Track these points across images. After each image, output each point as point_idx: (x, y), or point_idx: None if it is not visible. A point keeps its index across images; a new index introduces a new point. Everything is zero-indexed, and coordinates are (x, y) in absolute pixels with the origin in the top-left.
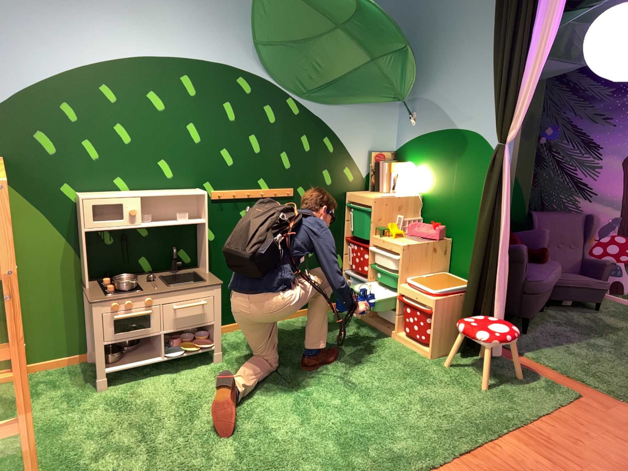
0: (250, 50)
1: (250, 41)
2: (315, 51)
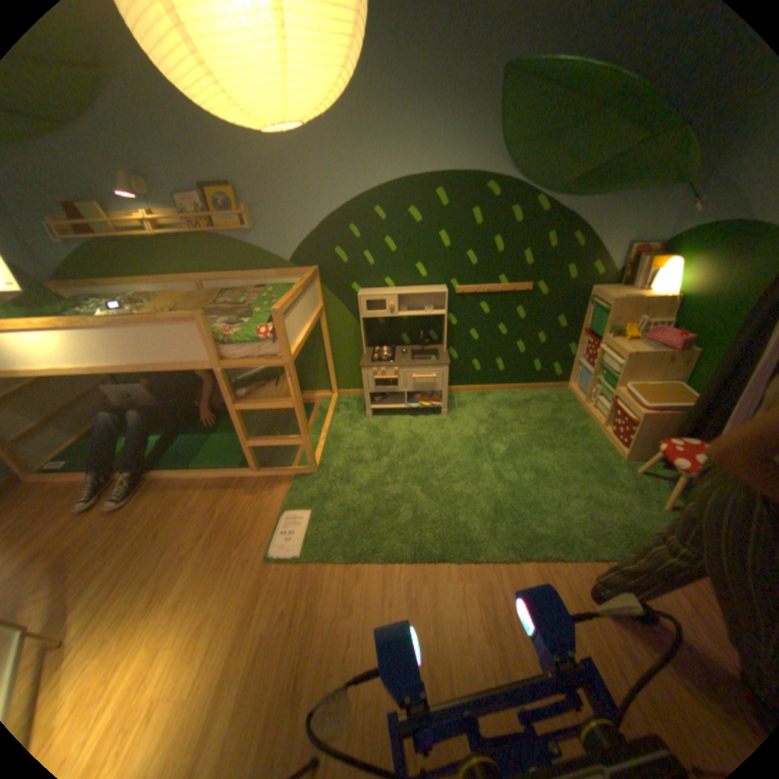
0: (501, 147)
1: (502, 137)
2: (574, 136)
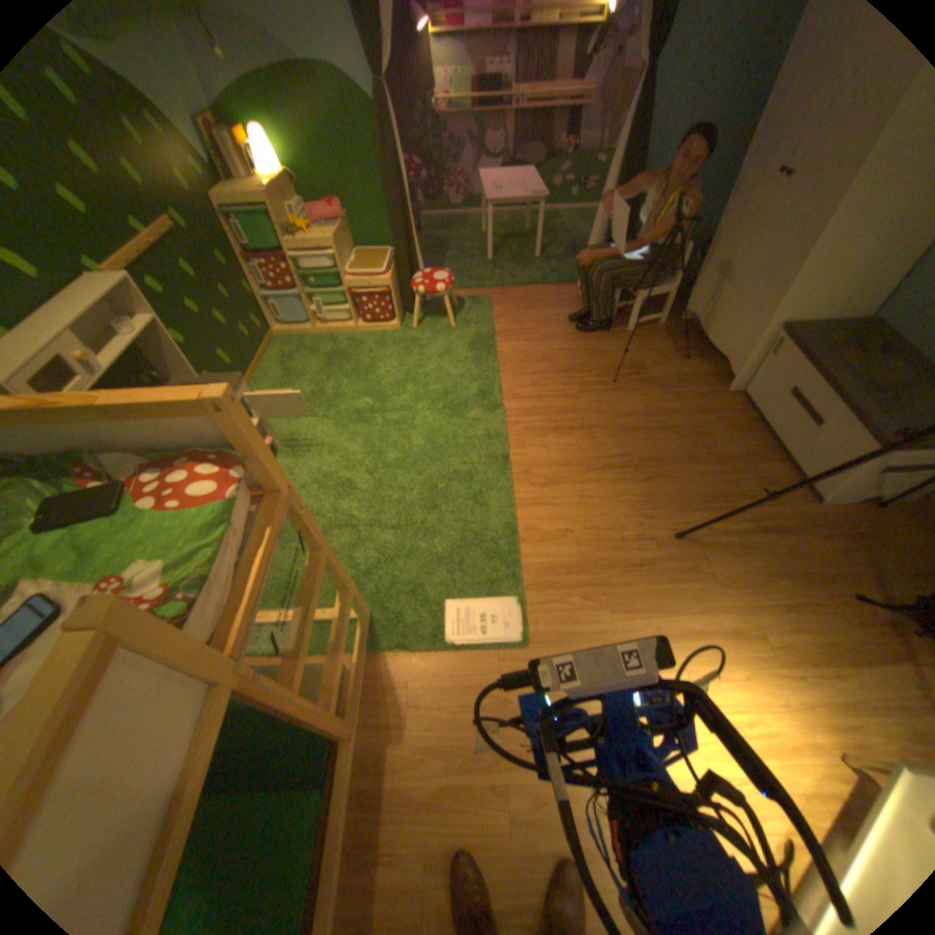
0: None
1: None
2: None
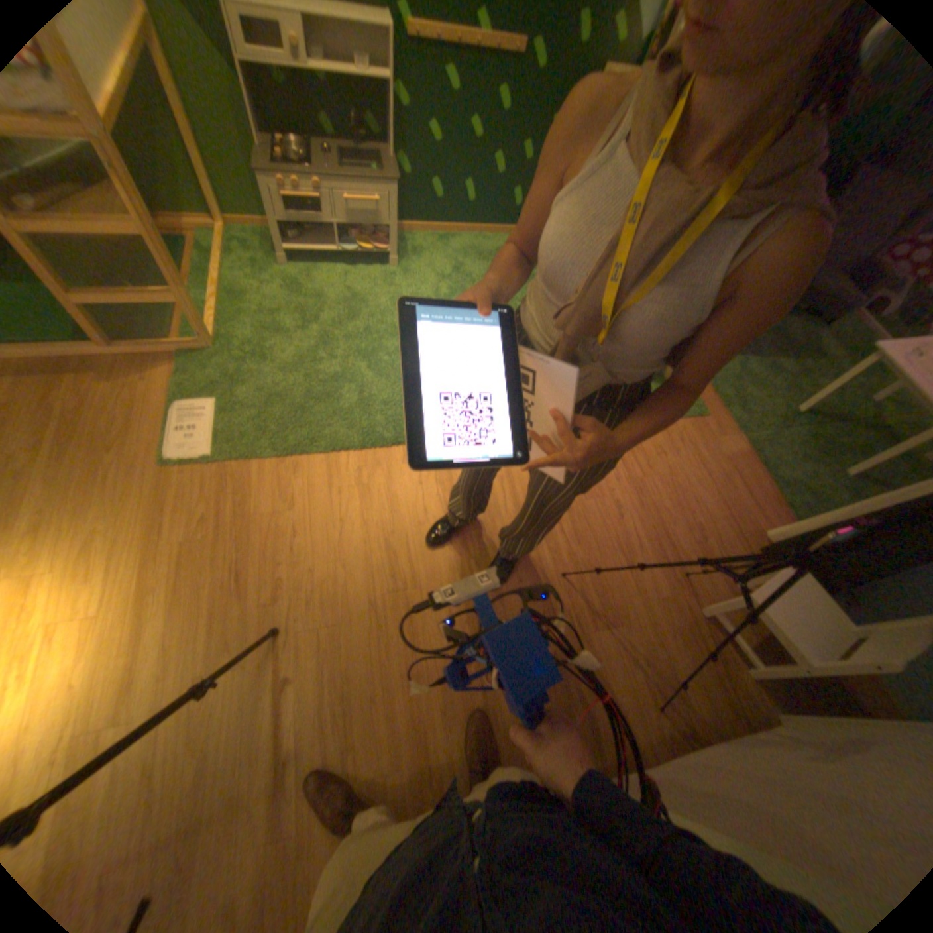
0: None
1: None
2: None
